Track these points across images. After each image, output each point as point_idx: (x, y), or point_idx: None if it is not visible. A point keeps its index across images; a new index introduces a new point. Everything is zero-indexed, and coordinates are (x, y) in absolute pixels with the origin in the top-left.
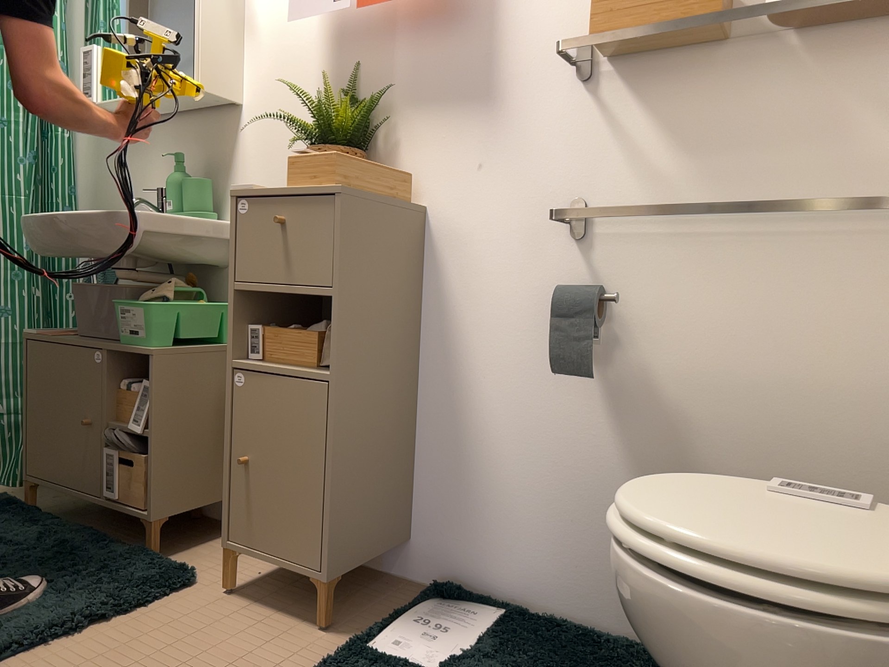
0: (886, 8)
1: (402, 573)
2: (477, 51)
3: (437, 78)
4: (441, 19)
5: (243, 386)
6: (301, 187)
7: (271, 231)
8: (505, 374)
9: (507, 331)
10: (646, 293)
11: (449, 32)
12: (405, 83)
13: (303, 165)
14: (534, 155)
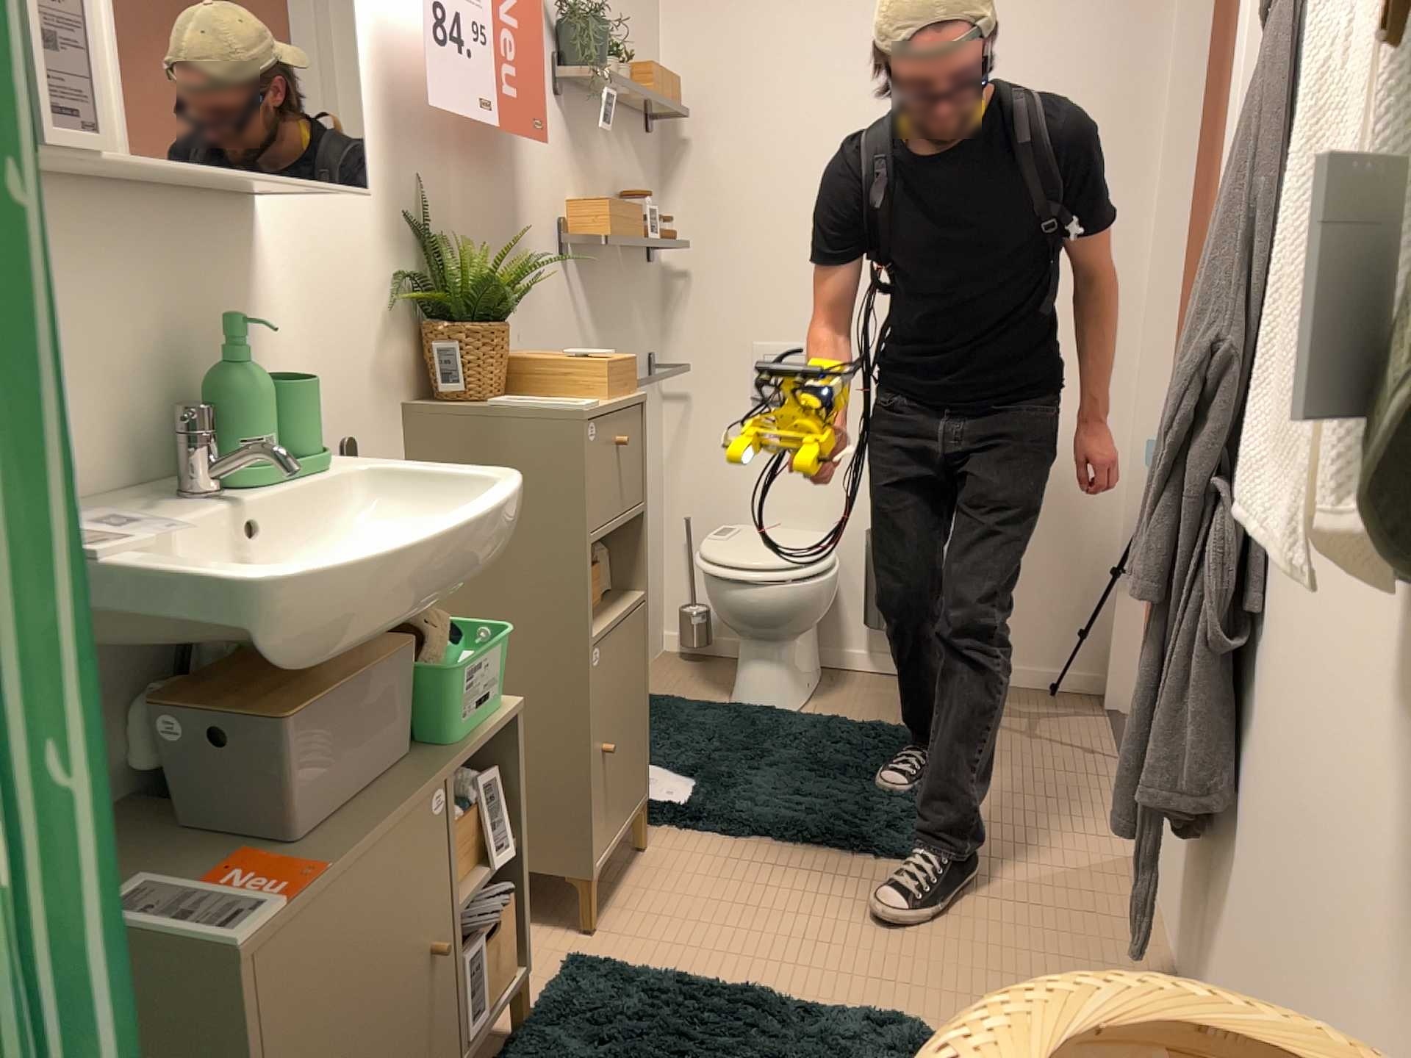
0: (662, 249)
1: None
2: (511, 201)
3: (488, 225)
4: (485, 147)
5: (597, 668)
6: (621, 395)
7: (609, 455)
8: None
9: None
10: None
11: (491, 168)
12: (465, 222)
13: (616, 368)
14: (548, 326)
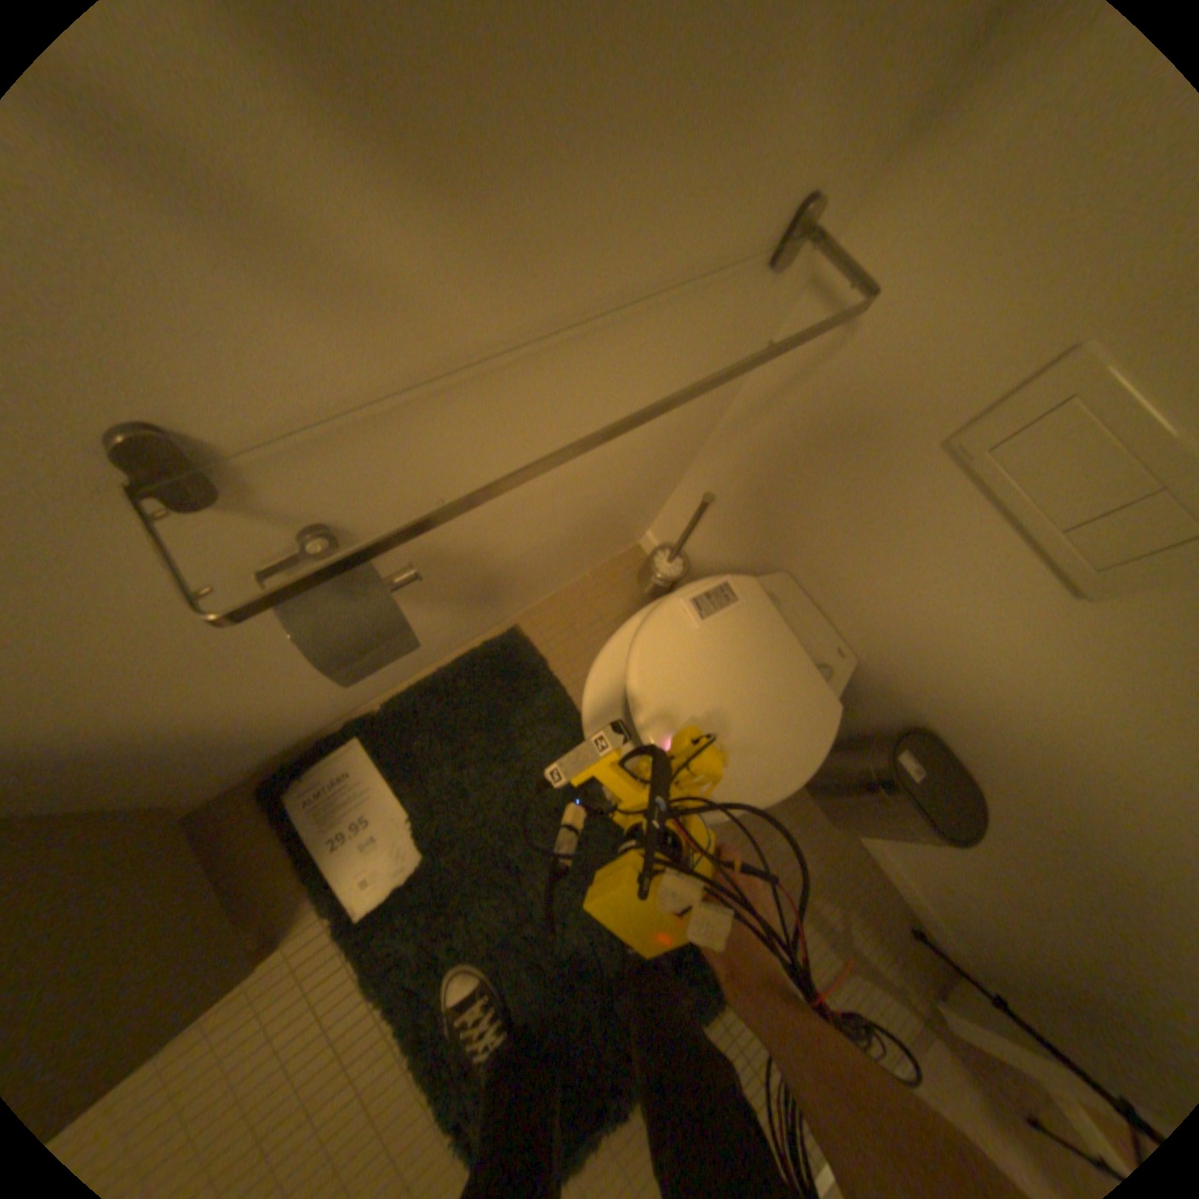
0: None
1: (190, 815)
2: None
3: None
4: None
5: None
6: None
7: None
8: (187, 689)
9: (134, 672)
10: (414, 485)
11: None
12: None
13: None
14: None
